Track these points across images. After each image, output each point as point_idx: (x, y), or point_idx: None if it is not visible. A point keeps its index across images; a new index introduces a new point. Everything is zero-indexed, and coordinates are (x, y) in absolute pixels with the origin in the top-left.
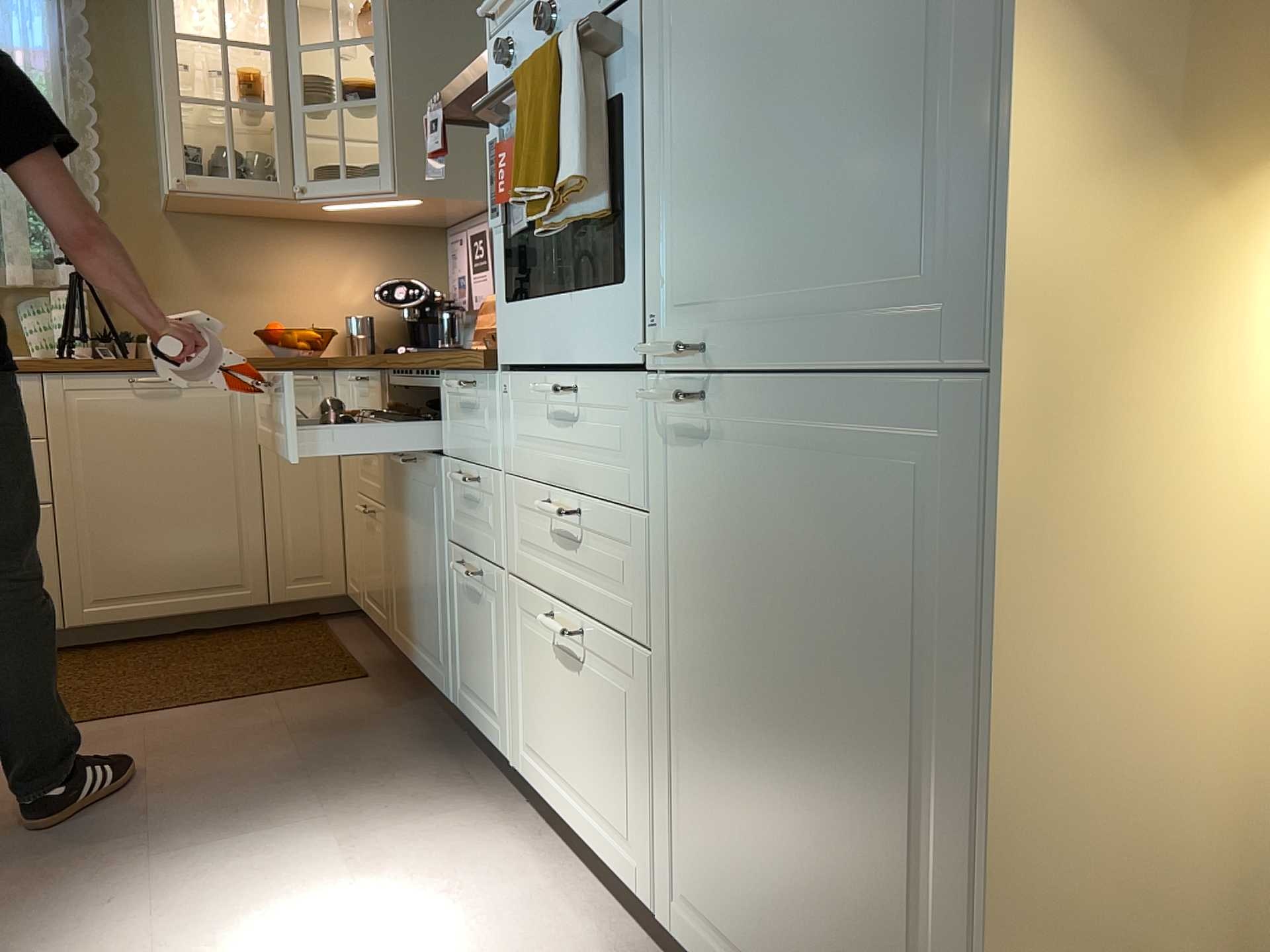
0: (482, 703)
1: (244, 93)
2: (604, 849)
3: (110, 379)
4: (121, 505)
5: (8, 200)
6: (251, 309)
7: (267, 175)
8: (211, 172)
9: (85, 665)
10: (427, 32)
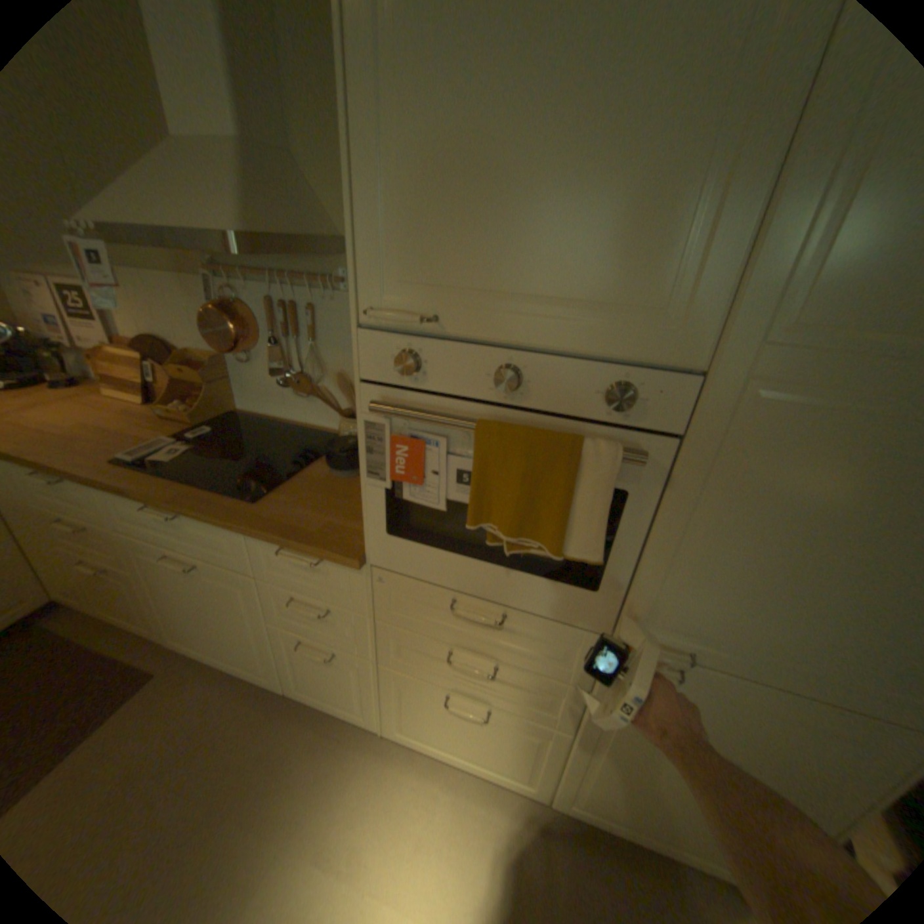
0: (329, 703)
1: None
2: (492, 778)
3: None
4: None
5: None
6: None
7: None
8: None
9: None
10: None
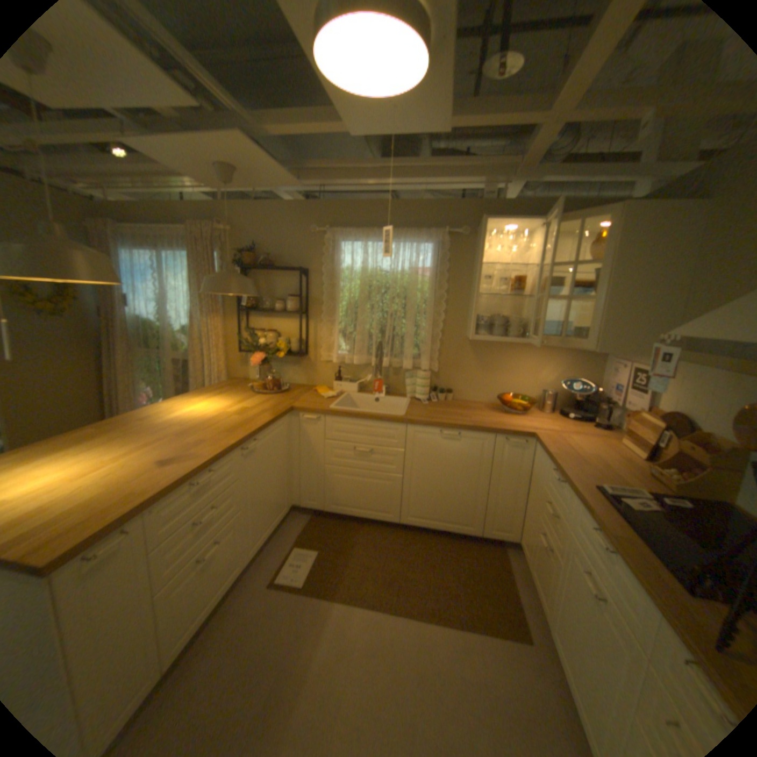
0: None
1: (514, 285)
2: None
3: (432, 429)
4: (427, 482)
5: (406, 334)
6: (496, 381)
7: (519, 328)
8: (491, 327)
9: (404, 547)
10: (643, 254)
